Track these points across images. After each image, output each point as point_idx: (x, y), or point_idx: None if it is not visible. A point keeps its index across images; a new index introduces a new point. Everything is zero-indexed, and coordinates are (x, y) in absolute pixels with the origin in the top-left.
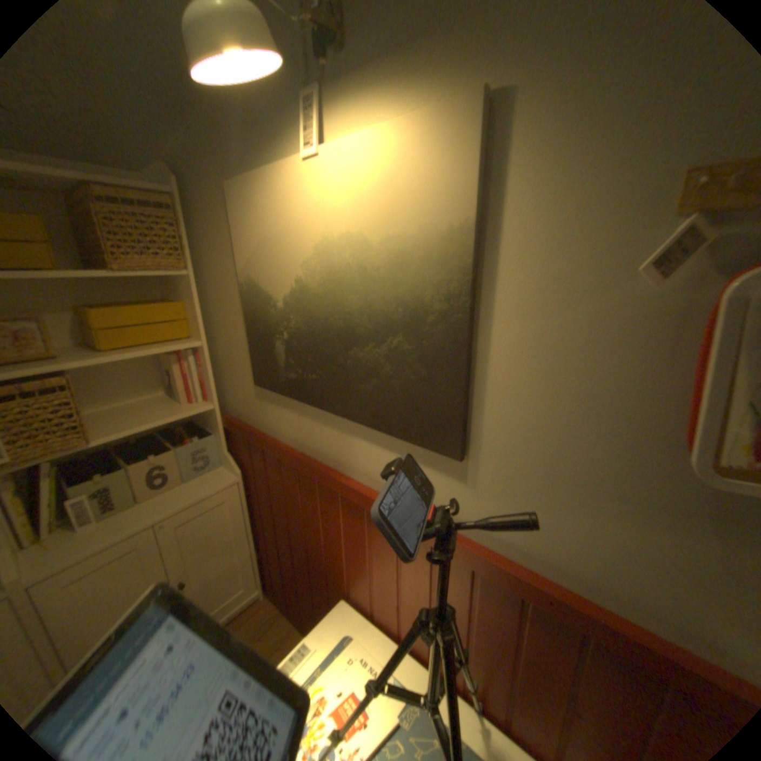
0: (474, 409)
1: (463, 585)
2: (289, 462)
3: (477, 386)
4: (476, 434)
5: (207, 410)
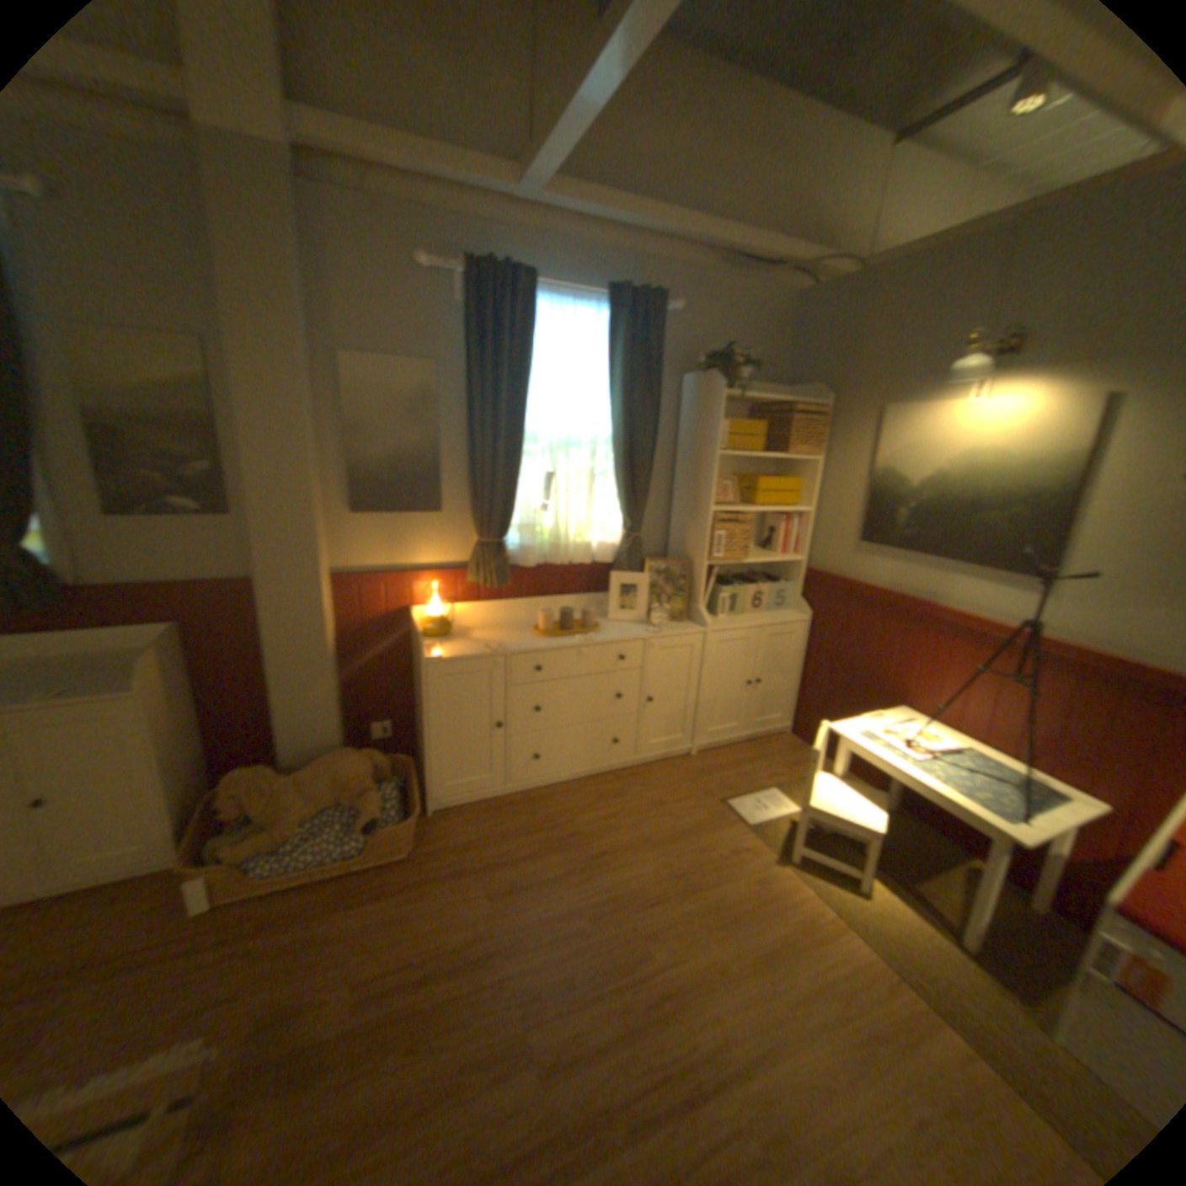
0: (1067, 550)
1: (1033, 668)
2: (881, 597)
3: (1071, 536)
4: (1065, 565)
5: (798, 560)
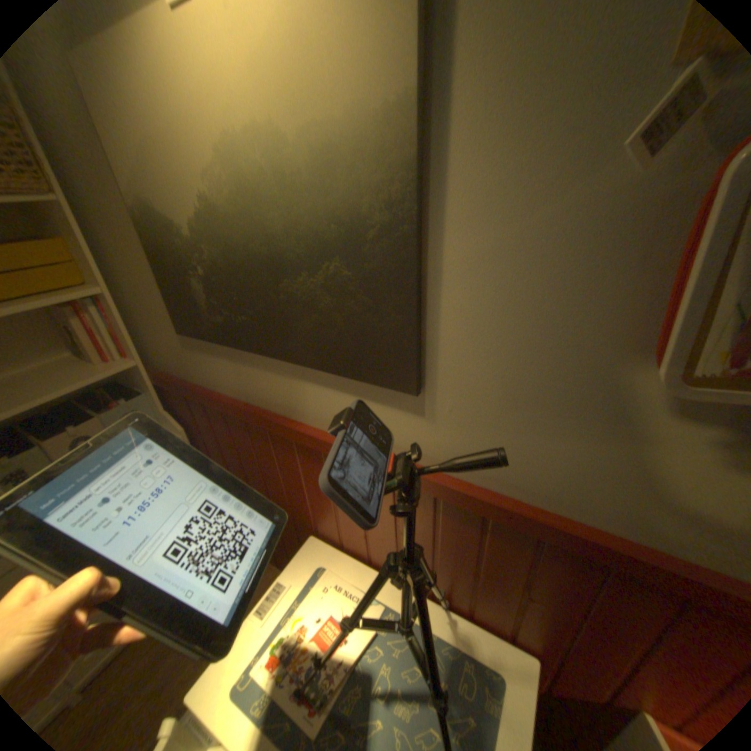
0: (429, 338)
1: (426, 510)
2: (234, 413)
3: (430, 311)
4: (431, 365)
5: (128, 367)
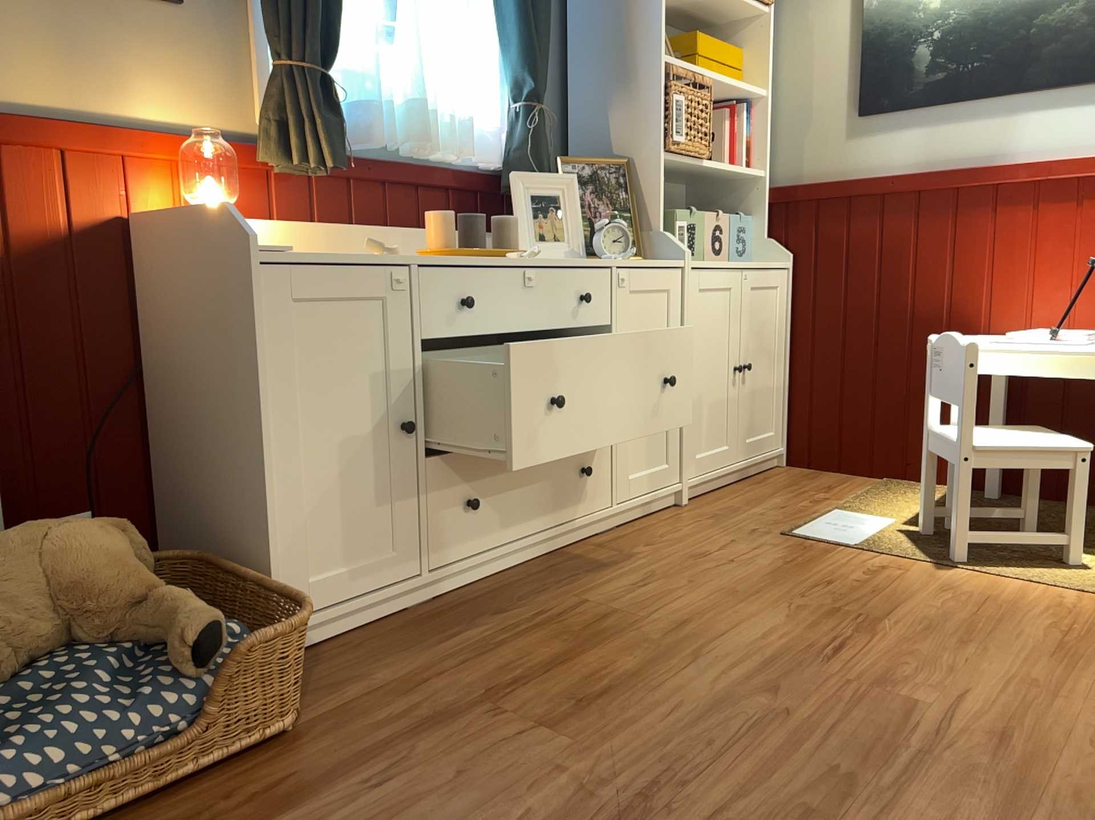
0: None
1: None
2: (911, 183)
3: None
4: None
5: (760, 173)
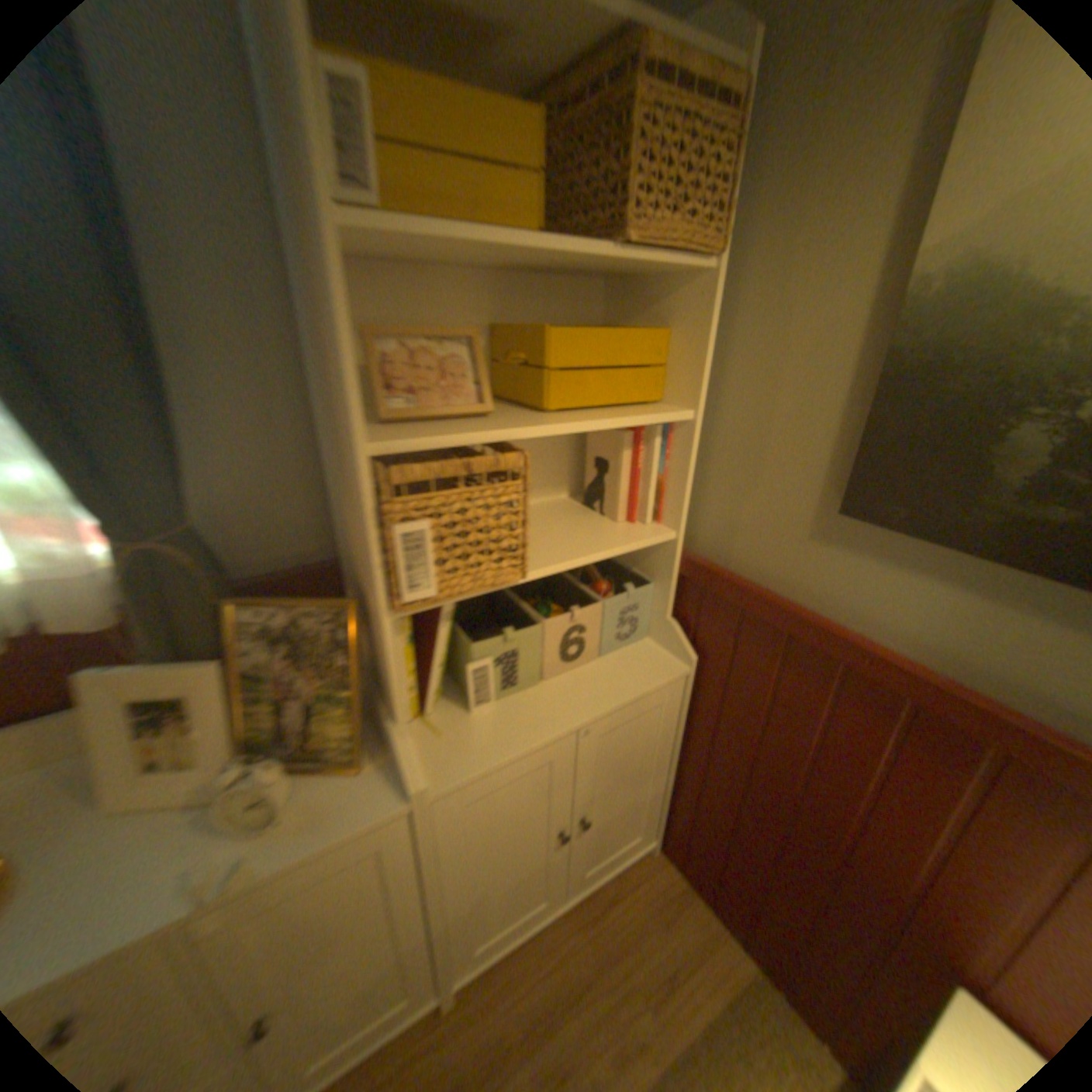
0: None
1: None
2: (915, 690)
3: None
4: None
5: (668, 539)
